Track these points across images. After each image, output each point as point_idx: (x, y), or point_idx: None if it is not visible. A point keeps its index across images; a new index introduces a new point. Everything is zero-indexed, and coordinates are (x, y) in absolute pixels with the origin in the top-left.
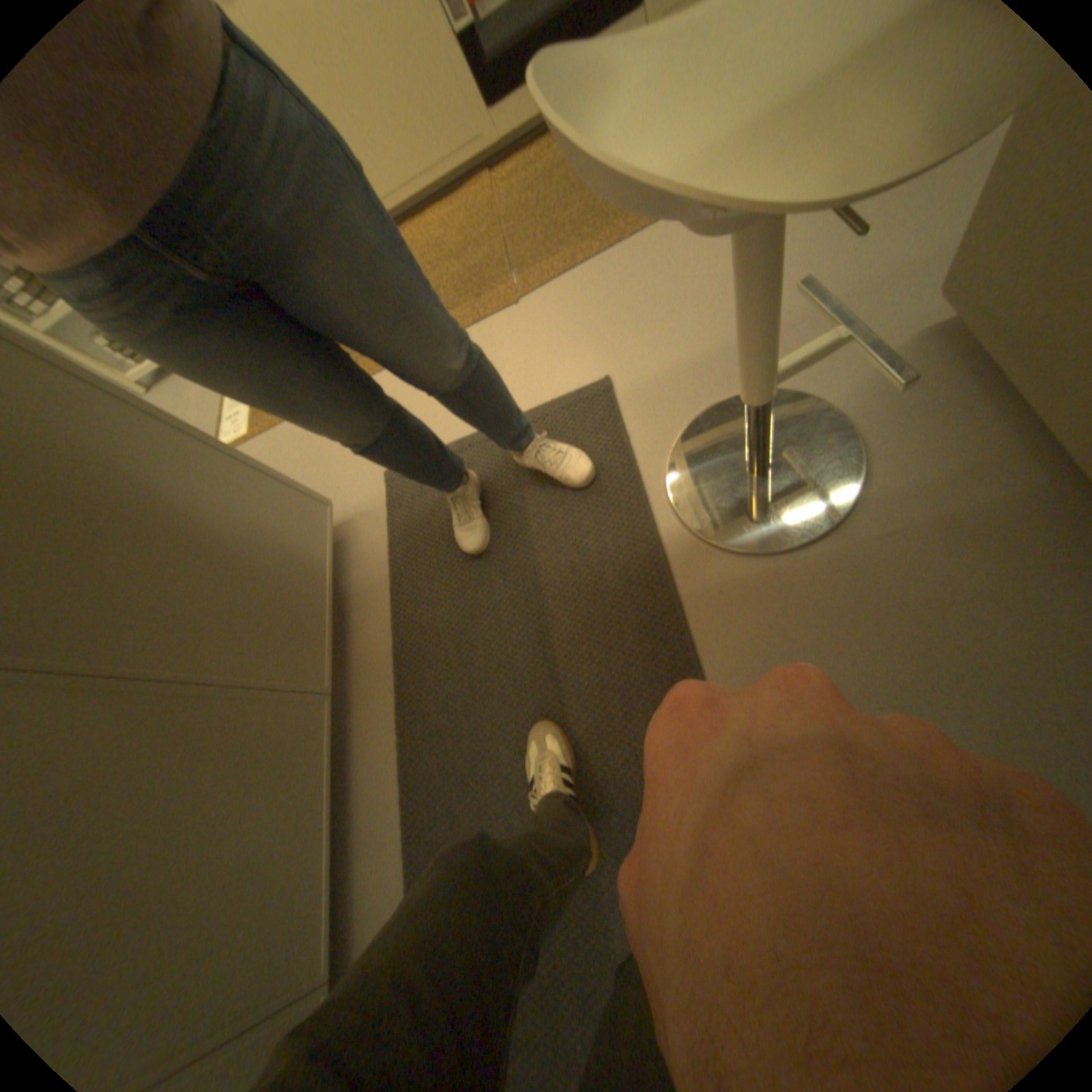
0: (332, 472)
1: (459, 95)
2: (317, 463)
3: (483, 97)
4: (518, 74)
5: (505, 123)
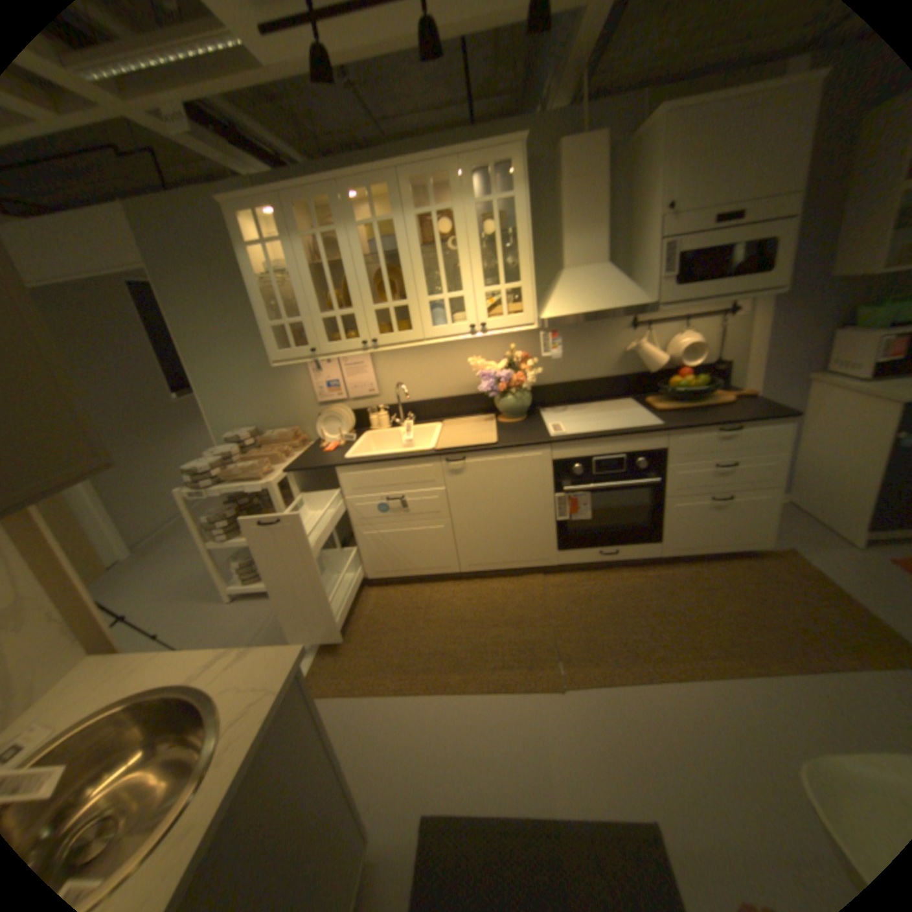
0: (366, 784)
1: (546, 542)
2: (354, 764)
3: (558, 547)
4: (583, 546)
5: (565, 561)
